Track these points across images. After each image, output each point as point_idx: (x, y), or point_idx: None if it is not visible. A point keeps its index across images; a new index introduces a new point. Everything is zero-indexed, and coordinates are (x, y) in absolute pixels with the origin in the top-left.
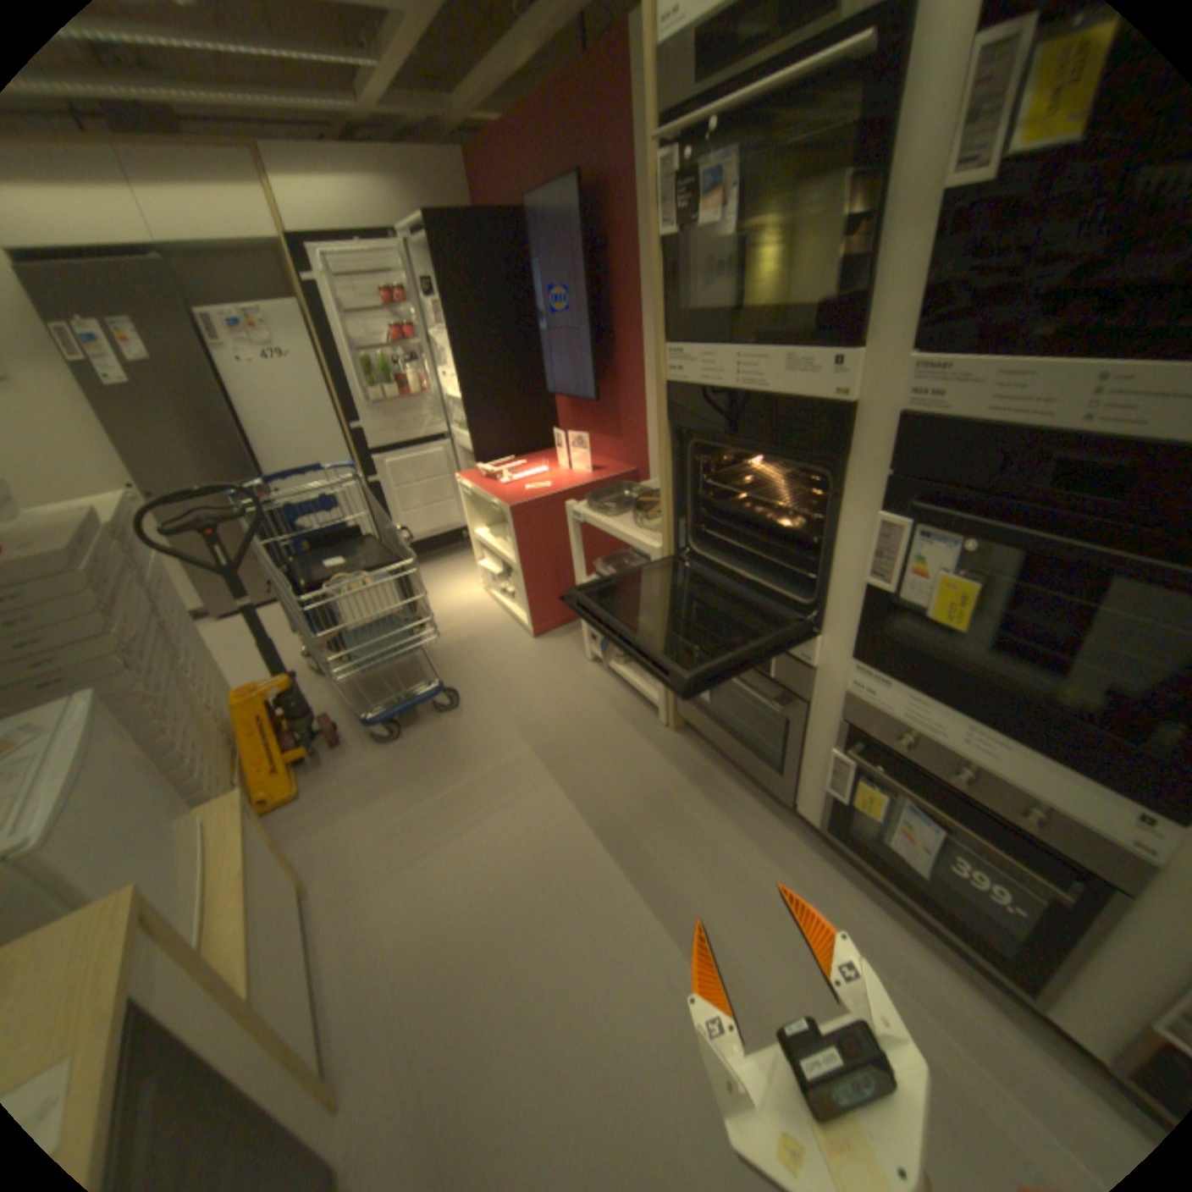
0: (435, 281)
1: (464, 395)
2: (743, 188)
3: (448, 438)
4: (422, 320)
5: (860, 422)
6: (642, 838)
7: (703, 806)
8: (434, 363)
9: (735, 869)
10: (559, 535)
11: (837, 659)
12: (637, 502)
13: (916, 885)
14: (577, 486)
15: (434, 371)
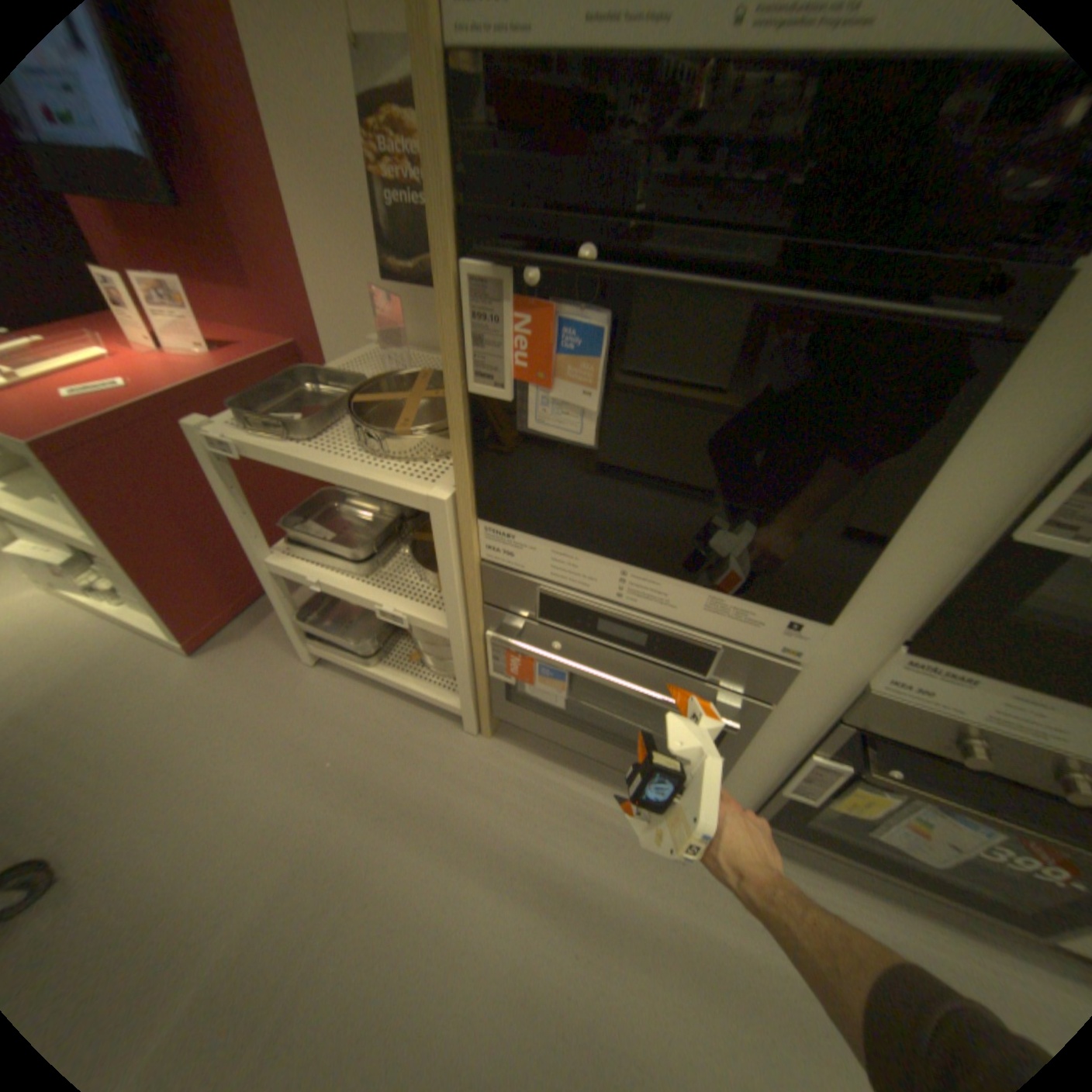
0: None
1: None
2: None
3: None
4: None
5: None
6: (532, 961)
7: (584, 845)
8: None
9: (671, 929)
10: (180, 475)
11: (853, 644)
12: (349, 401)
13: (896, 859)
14: (189, 377)
15: None
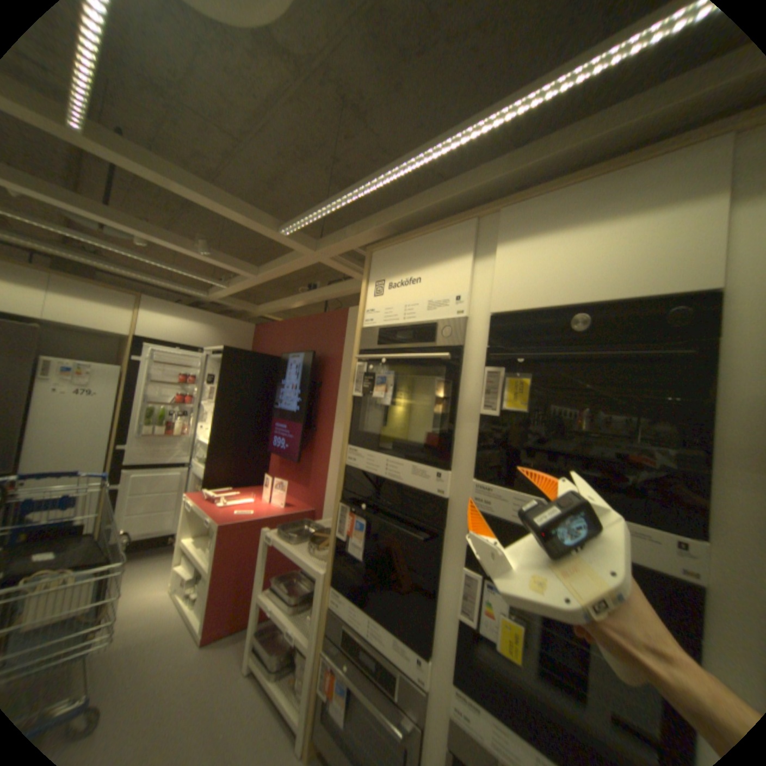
0: (219, 379)
1: (212, 442)
2: (396, 386)
3: (188, 467)
4: (201, 395)
5: (451, 510)
6: None
7: None
8: (198, 419)
9: None
10: (249, 552)
11: (443, 685)
12: (313, 536)
13: None
14: (273, 516)
15: (196, 423)
